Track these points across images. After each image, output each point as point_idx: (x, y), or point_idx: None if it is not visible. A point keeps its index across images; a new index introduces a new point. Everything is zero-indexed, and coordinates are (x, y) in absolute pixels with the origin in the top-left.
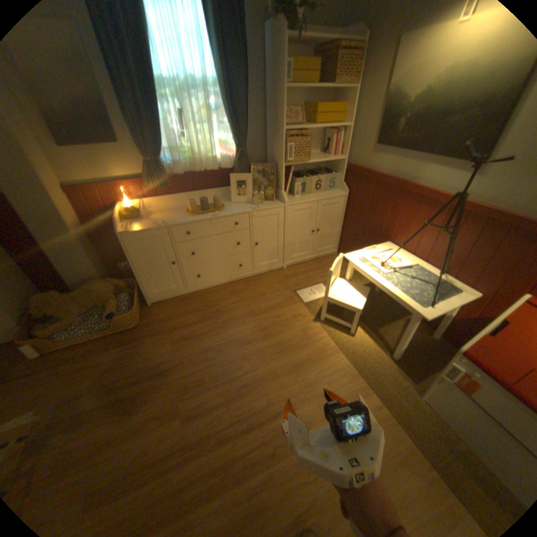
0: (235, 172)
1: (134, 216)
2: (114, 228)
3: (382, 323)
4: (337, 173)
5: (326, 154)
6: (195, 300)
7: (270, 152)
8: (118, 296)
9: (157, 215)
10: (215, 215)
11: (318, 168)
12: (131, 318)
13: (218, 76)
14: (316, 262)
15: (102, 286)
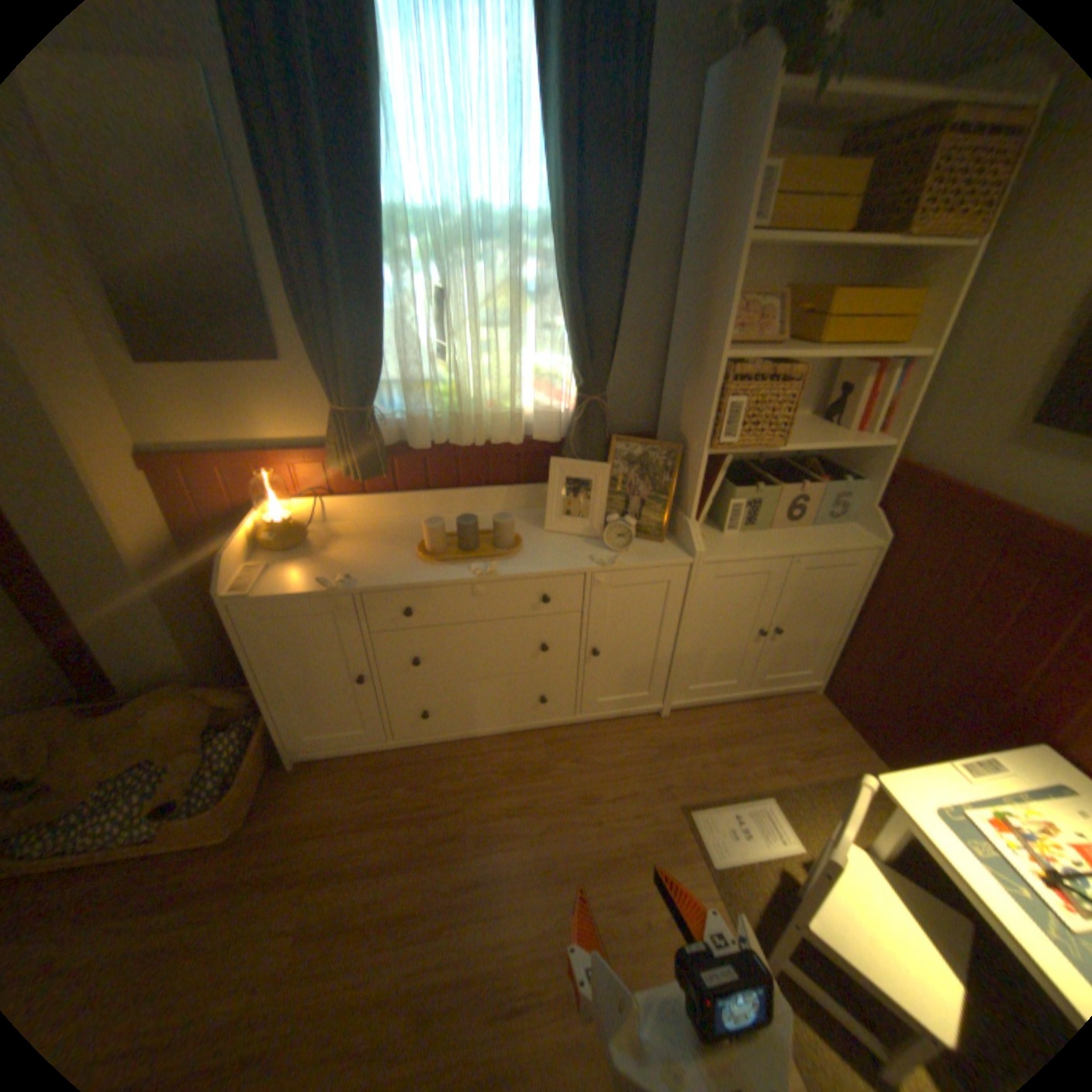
0: (568, 452)
1: (286, 545)
2: (219, 580)
3: None
4: (862, 479)
5: (835, 423)
6: (407, 776)
7: (671, 408)
8: (216, 738)
9: (348, 544)
10: (491, 572)
11: (800, 456)
12: (220, 822)
13: (555, 205)
14: (761, 710)
15: (178, 711)
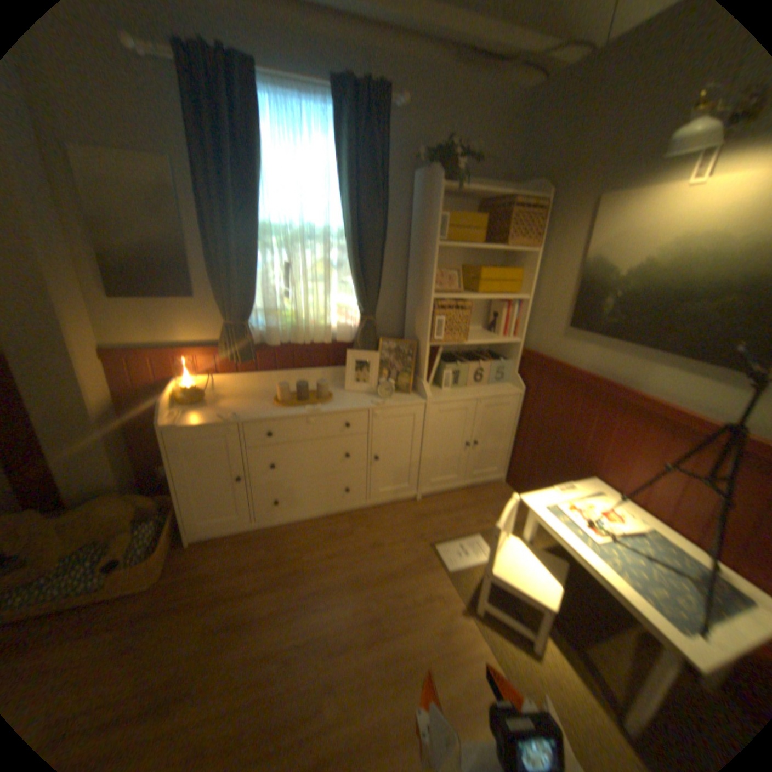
0: (357, 348)
1: (193, 402)
2: (157, 419)
3: (594, 636)
4: (508, 360)
5: (492, 333)
6: (264, 546)
7: (410, 325)
8: (139, 528)
9: (230, 402)
10: (317, 410)
11: (479, 351)
12: (147, 575)
13: (346, 227)
14: (472, 493)
15: (116, 510)
